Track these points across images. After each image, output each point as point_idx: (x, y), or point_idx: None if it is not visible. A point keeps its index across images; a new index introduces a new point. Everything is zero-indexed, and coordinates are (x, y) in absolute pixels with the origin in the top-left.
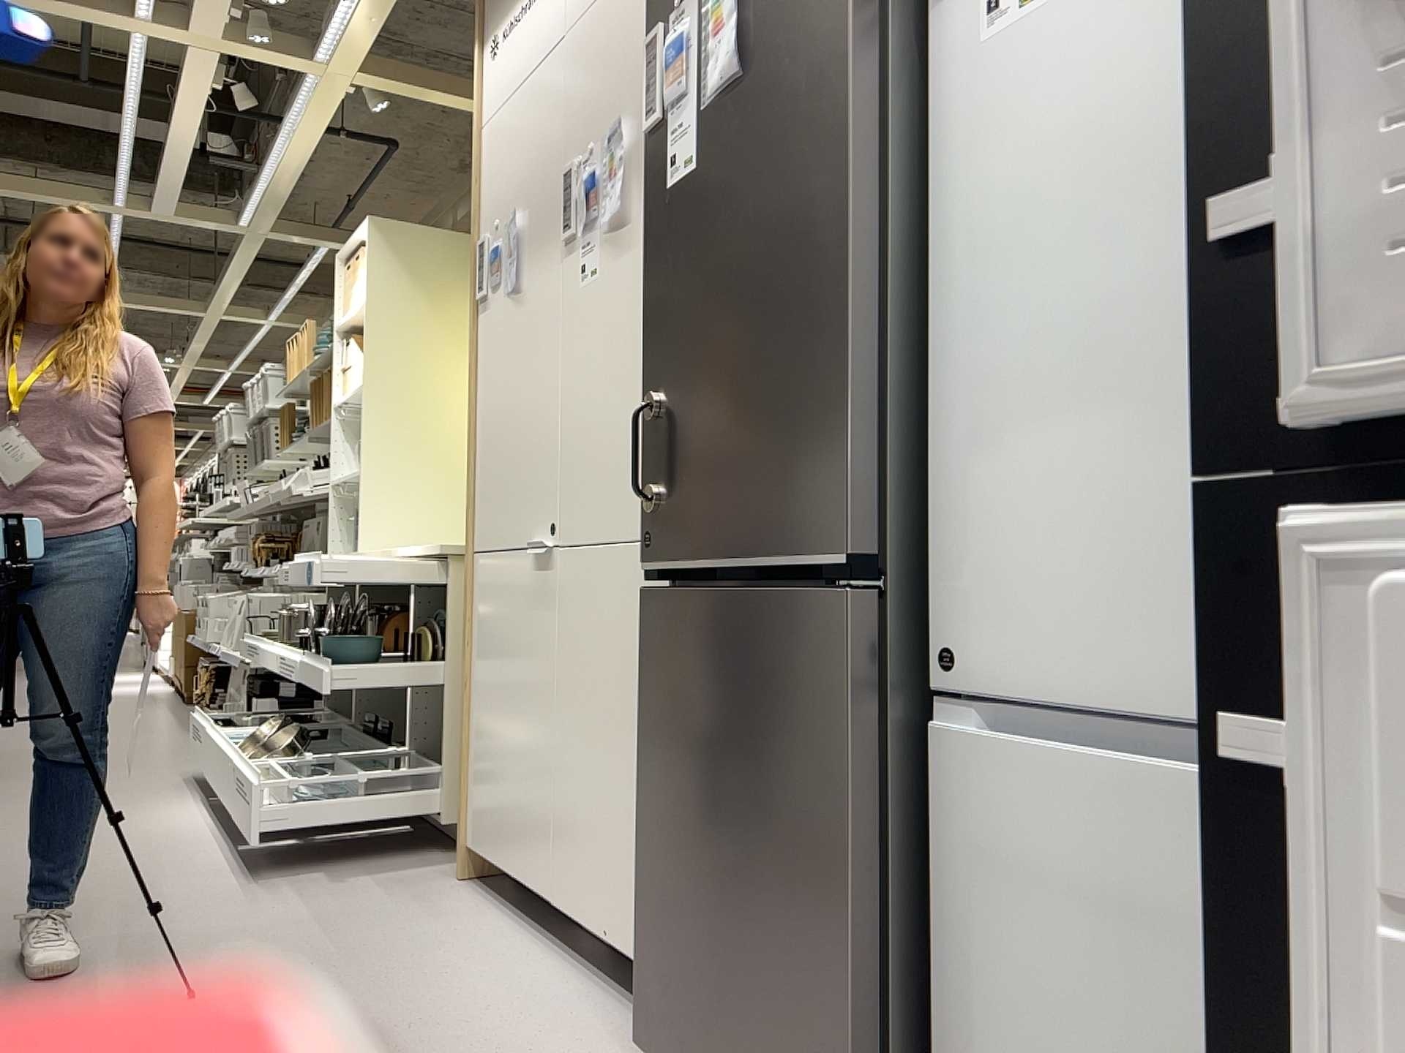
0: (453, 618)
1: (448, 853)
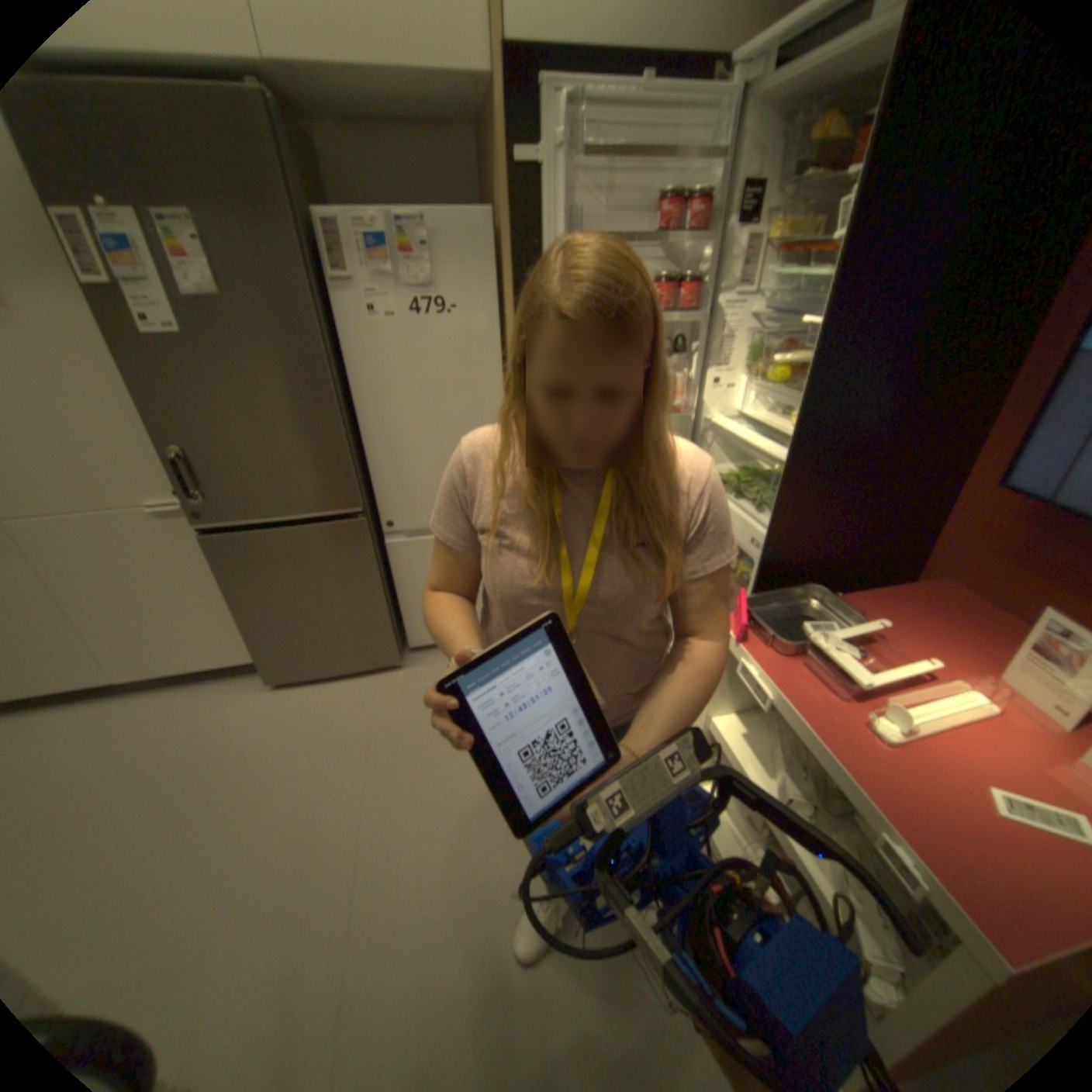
0: None
1: None
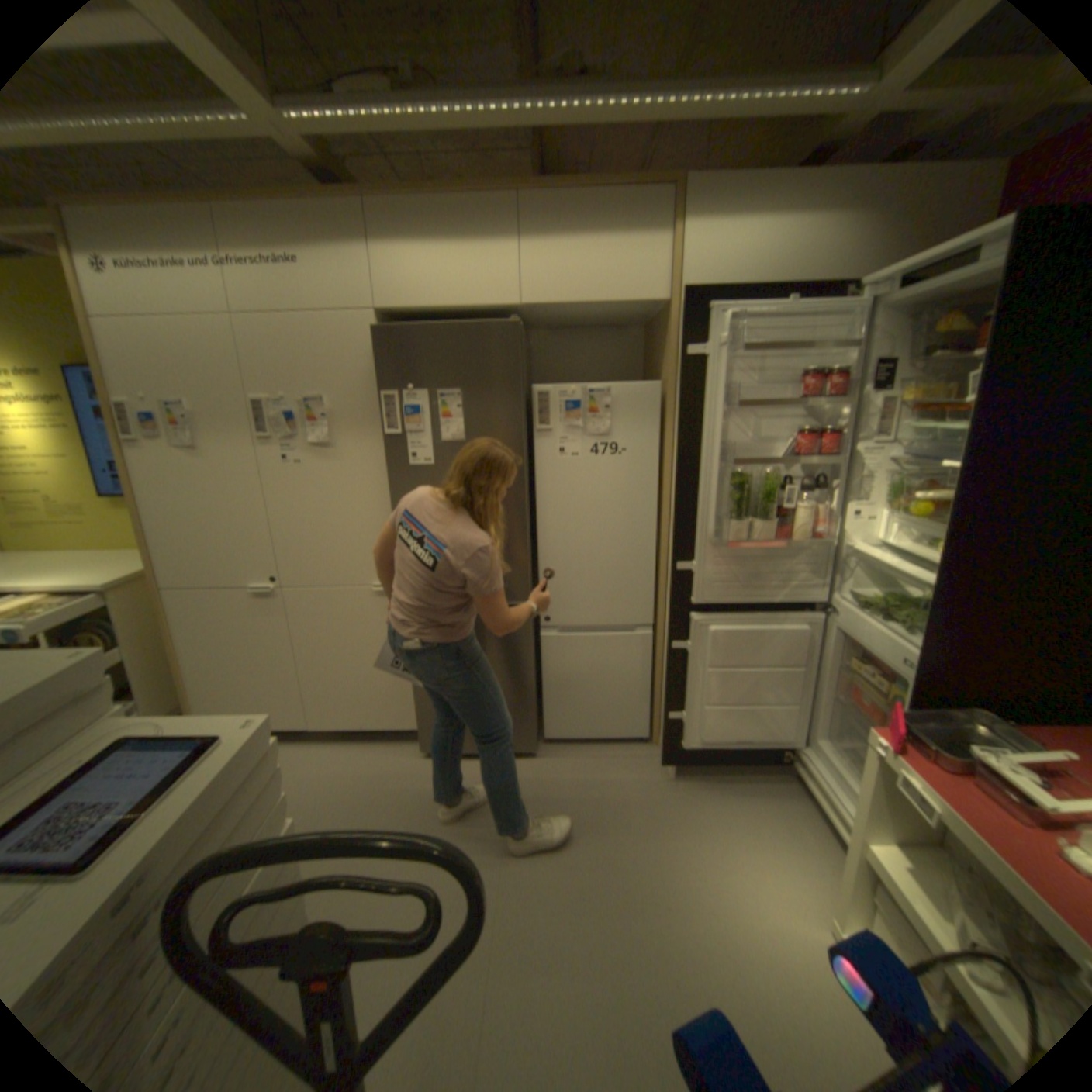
0: (118, 622)
1: None
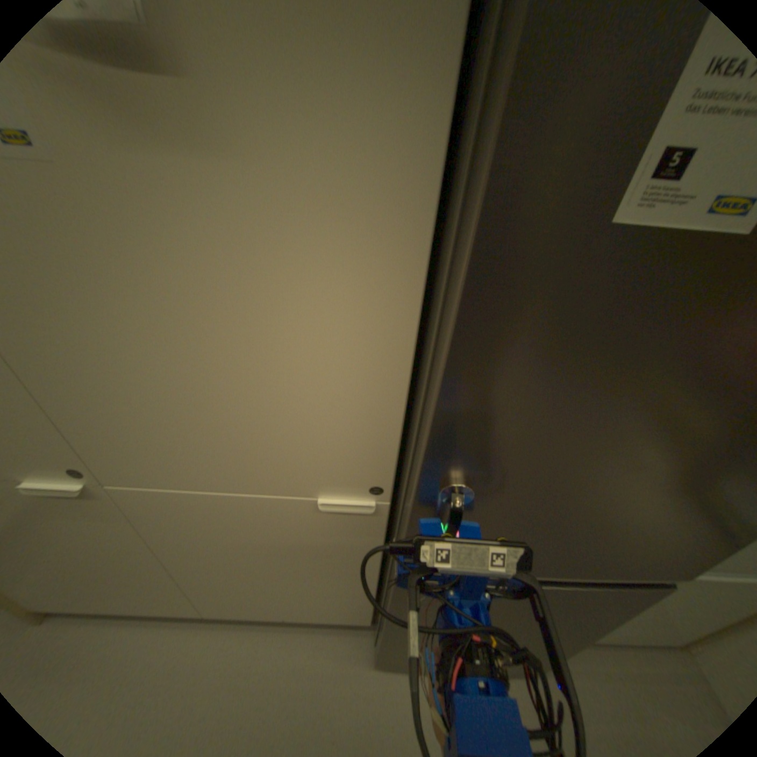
0: None
1: None
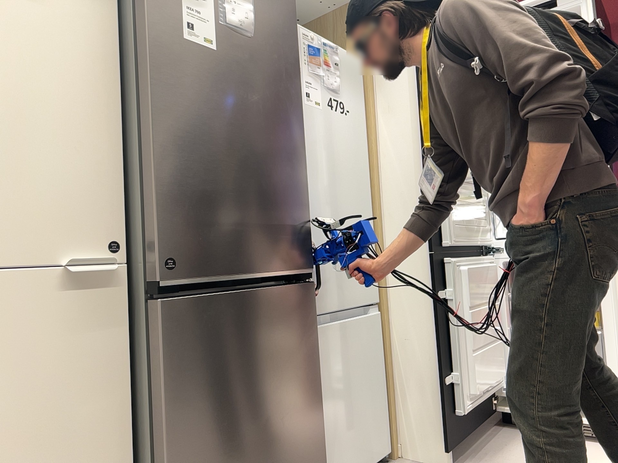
0: None
1: None
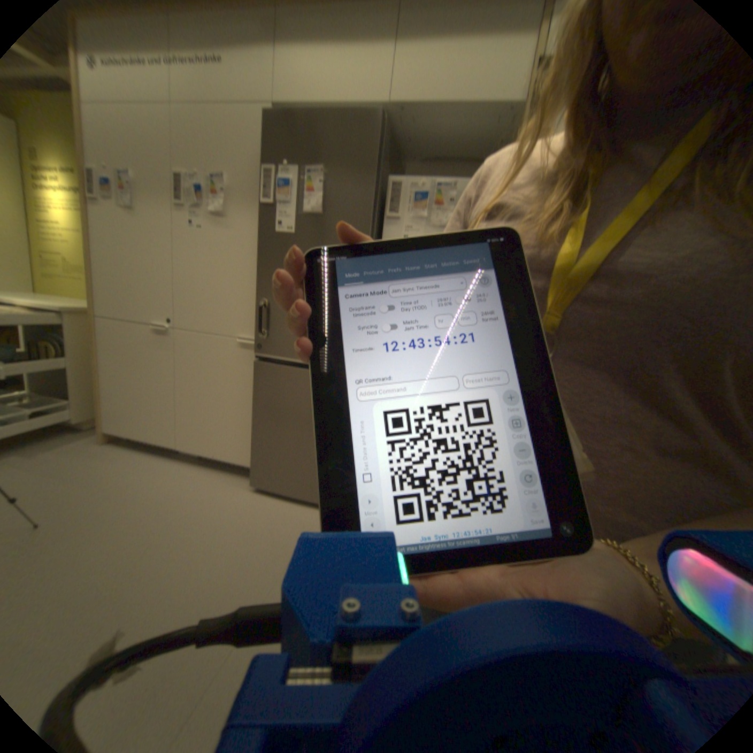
0: (68, 341)
1: (75, 436)
